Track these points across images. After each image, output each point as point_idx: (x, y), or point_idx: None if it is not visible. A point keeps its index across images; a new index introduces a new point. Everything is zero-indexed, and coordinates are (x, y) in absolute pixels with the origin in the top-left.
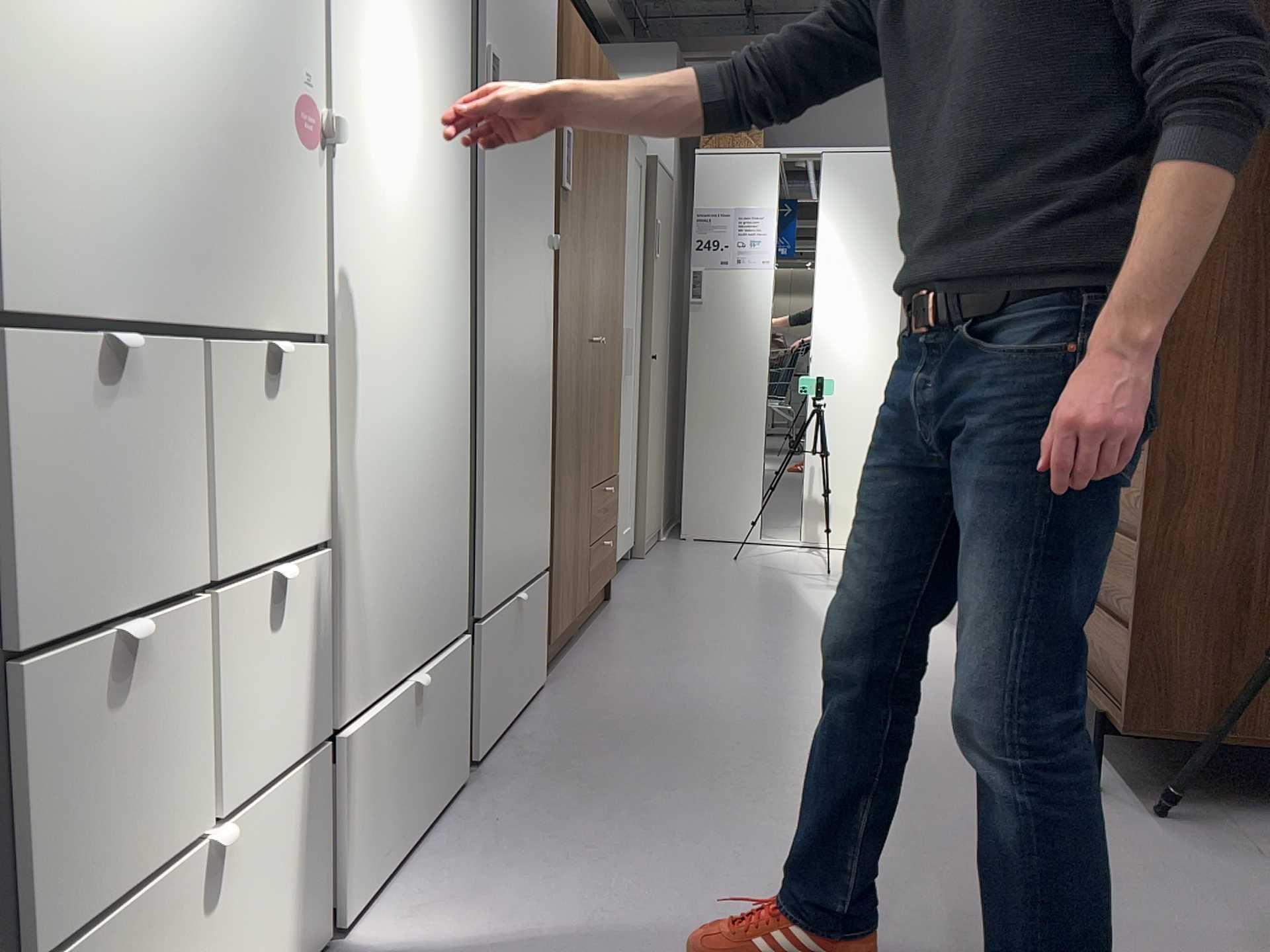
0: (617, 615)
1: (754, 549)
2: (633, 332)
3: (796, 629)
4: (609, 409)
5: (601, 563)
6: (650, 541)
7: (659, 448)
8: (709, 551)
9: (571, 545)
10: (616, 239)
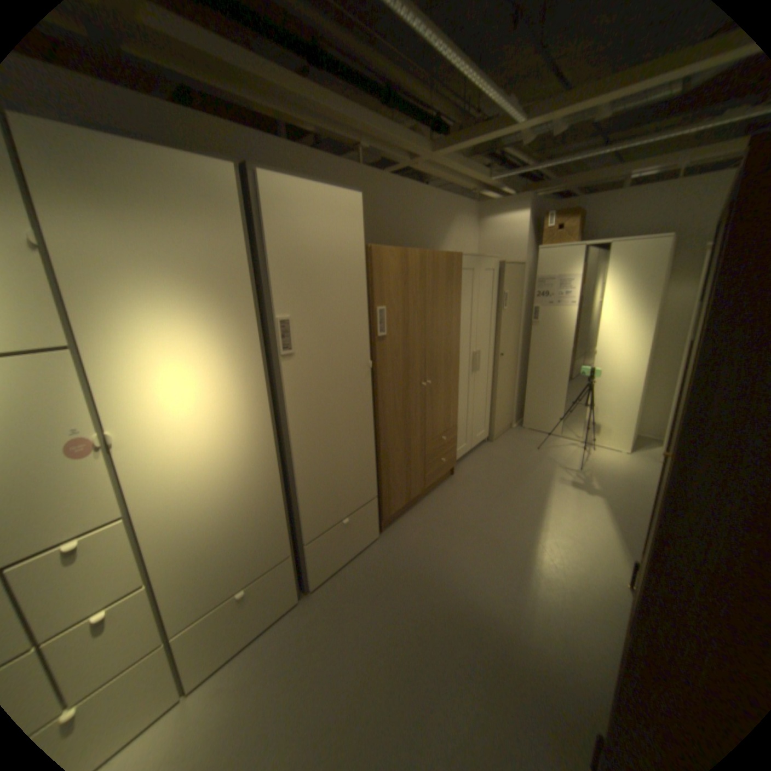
0: (450, 486)
1: (554, 440)
2: (486, 349)
3: (526, 519)
4: (445, 403)
5: (440, 467)
6: (499, 433)
7: (508, 391)
8: (530, 439)
9: (405, 475)
10: (450, 327)
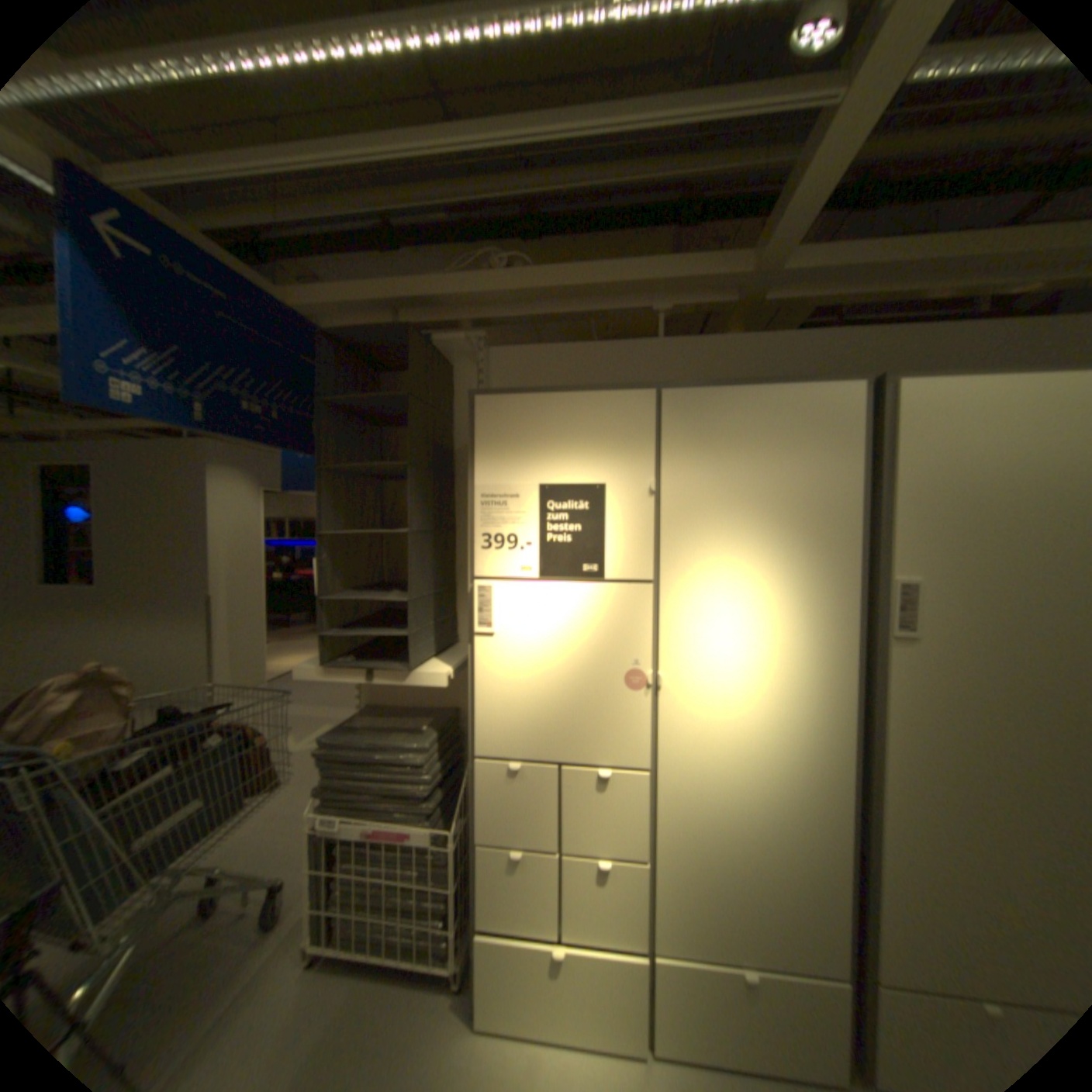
0: None
1: None
2: None
3: None
4: None
5: None
6: None
7: None
8: None
9: None
10: None
